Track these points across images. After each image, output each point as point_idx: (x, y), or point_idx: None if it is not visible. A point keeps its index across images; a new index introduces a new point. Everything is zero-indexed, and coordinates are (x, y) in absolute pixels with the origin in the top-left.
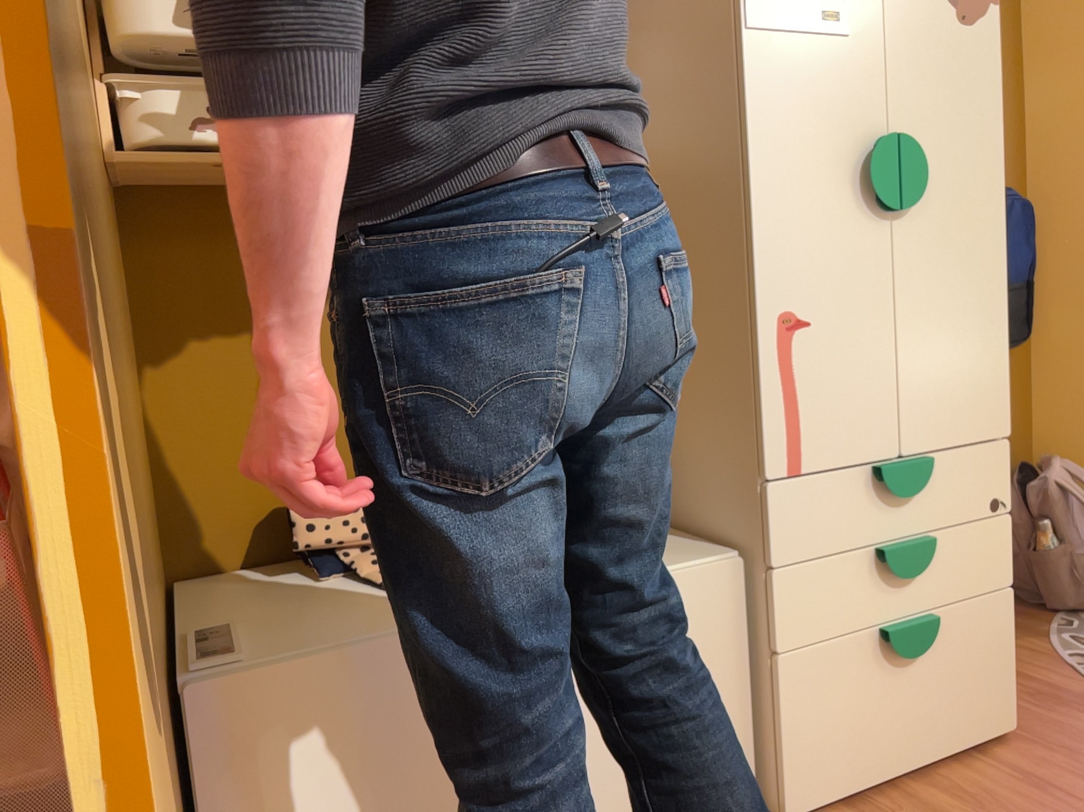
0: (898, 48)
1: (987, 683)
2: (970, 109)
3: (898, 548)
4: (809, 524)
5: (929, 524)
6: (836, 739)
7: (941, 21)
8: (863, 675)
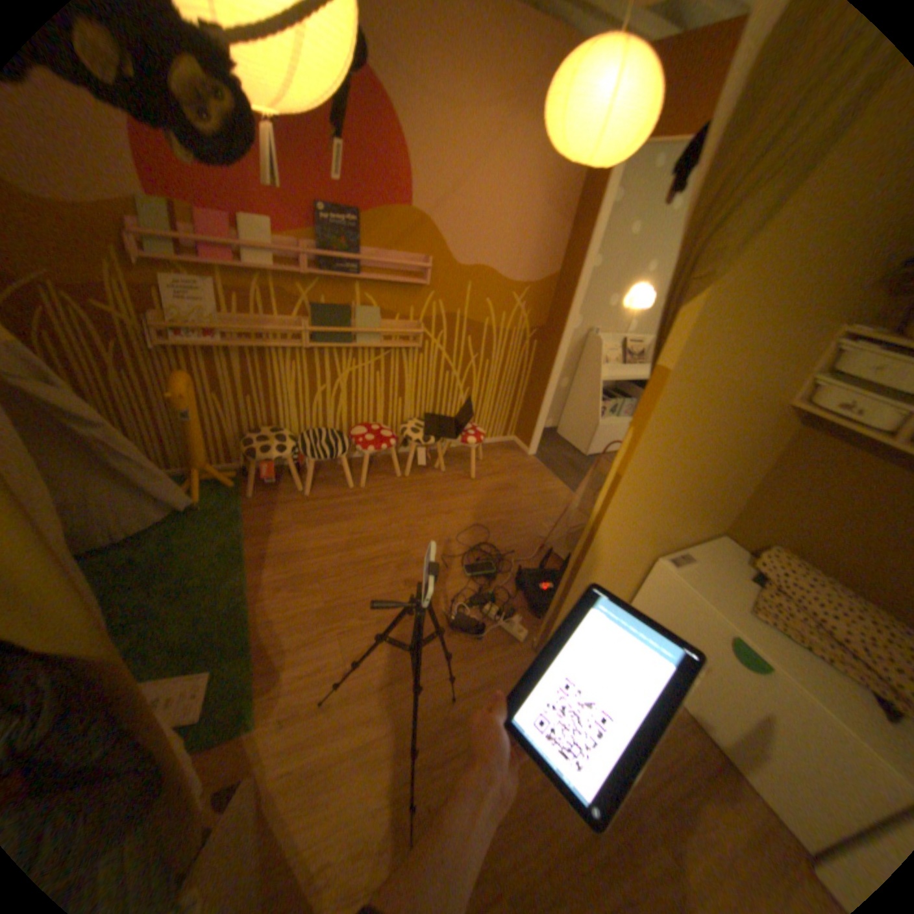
0: None
1: None
2: None
3: None
4: None
5: None
6: None
7: None
8: None
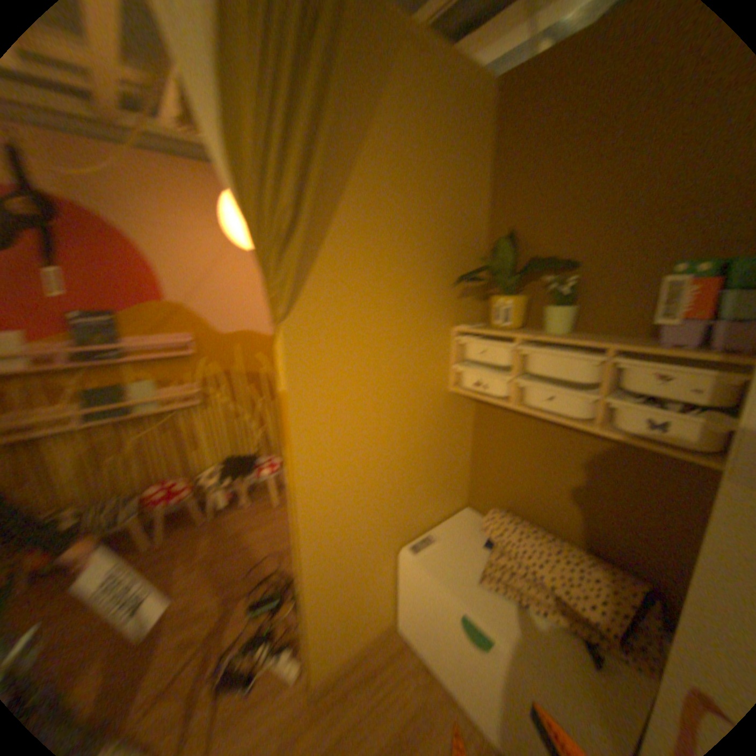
0: None
1: None
2: None
3: None
4: None
5: None
6: None
7: None
8: None
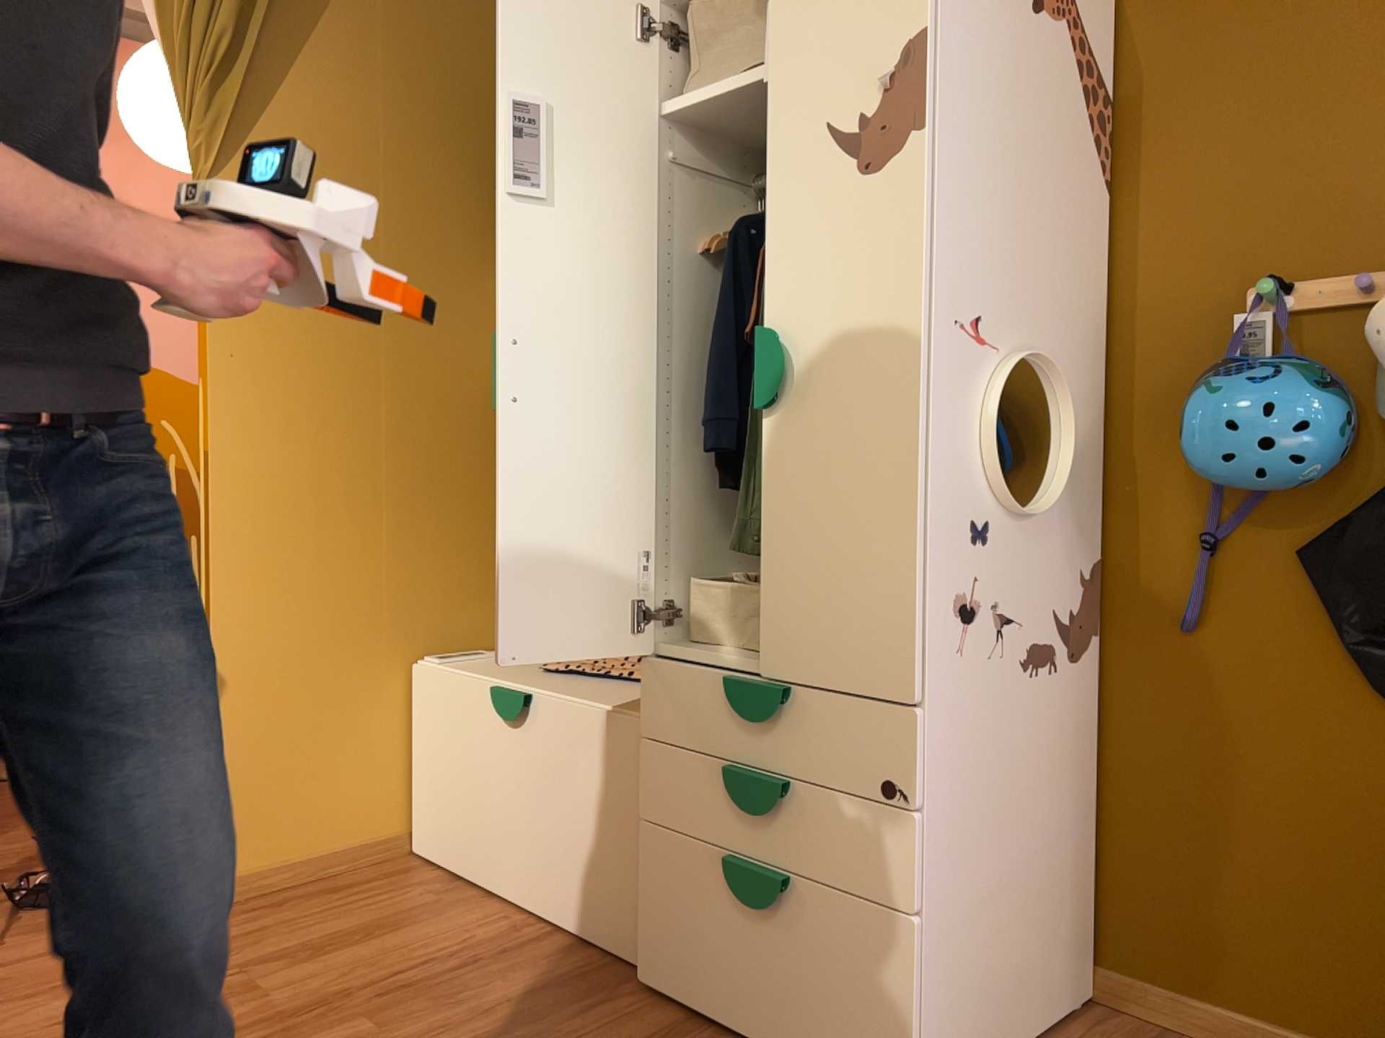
0: (779, 229)
1: (862, 1022)
2: (870, 276)
3: (735, 773)
4: (669, 709)
5: (792, 771)
6: (680, 939)
7: (835, 183)
8: (710, 894)
